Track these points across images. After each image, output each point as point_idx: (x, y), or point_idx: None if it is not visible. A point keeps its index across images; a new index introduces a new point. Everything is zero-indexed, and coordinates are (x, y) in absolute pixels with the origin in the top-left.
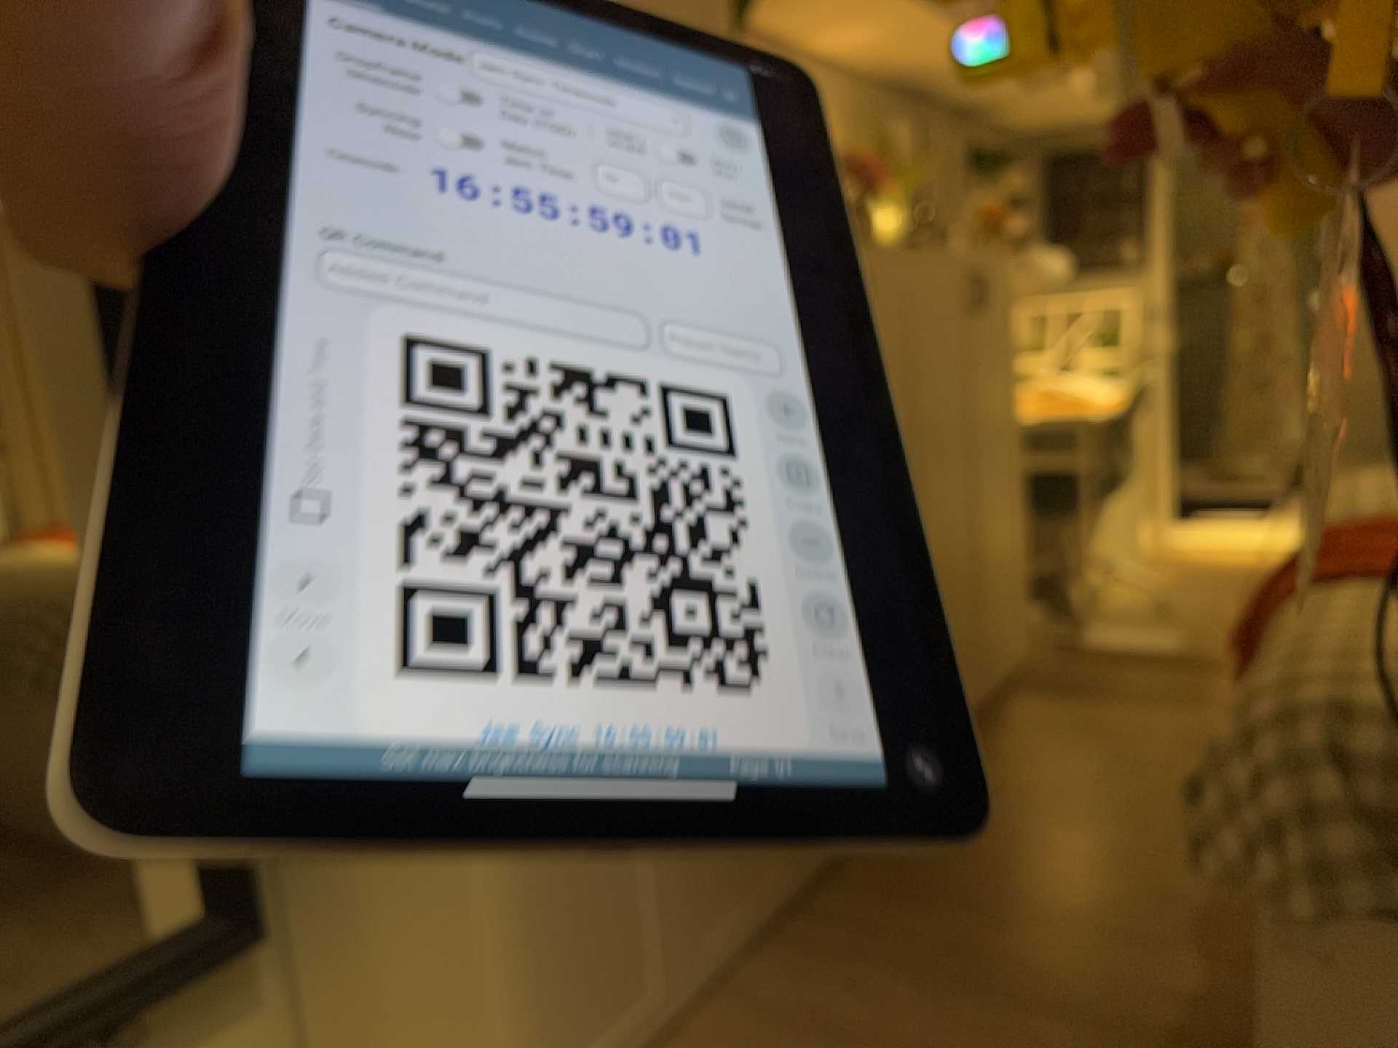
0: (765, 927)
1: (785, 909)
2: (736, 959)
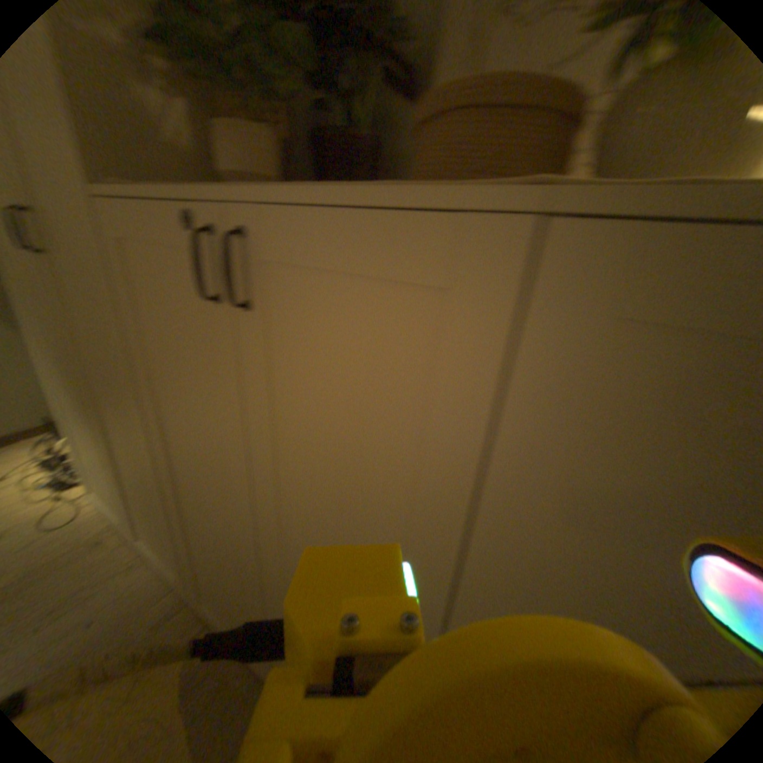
0: (170, 587)
1: (180, 600)
2: (152, 571)
